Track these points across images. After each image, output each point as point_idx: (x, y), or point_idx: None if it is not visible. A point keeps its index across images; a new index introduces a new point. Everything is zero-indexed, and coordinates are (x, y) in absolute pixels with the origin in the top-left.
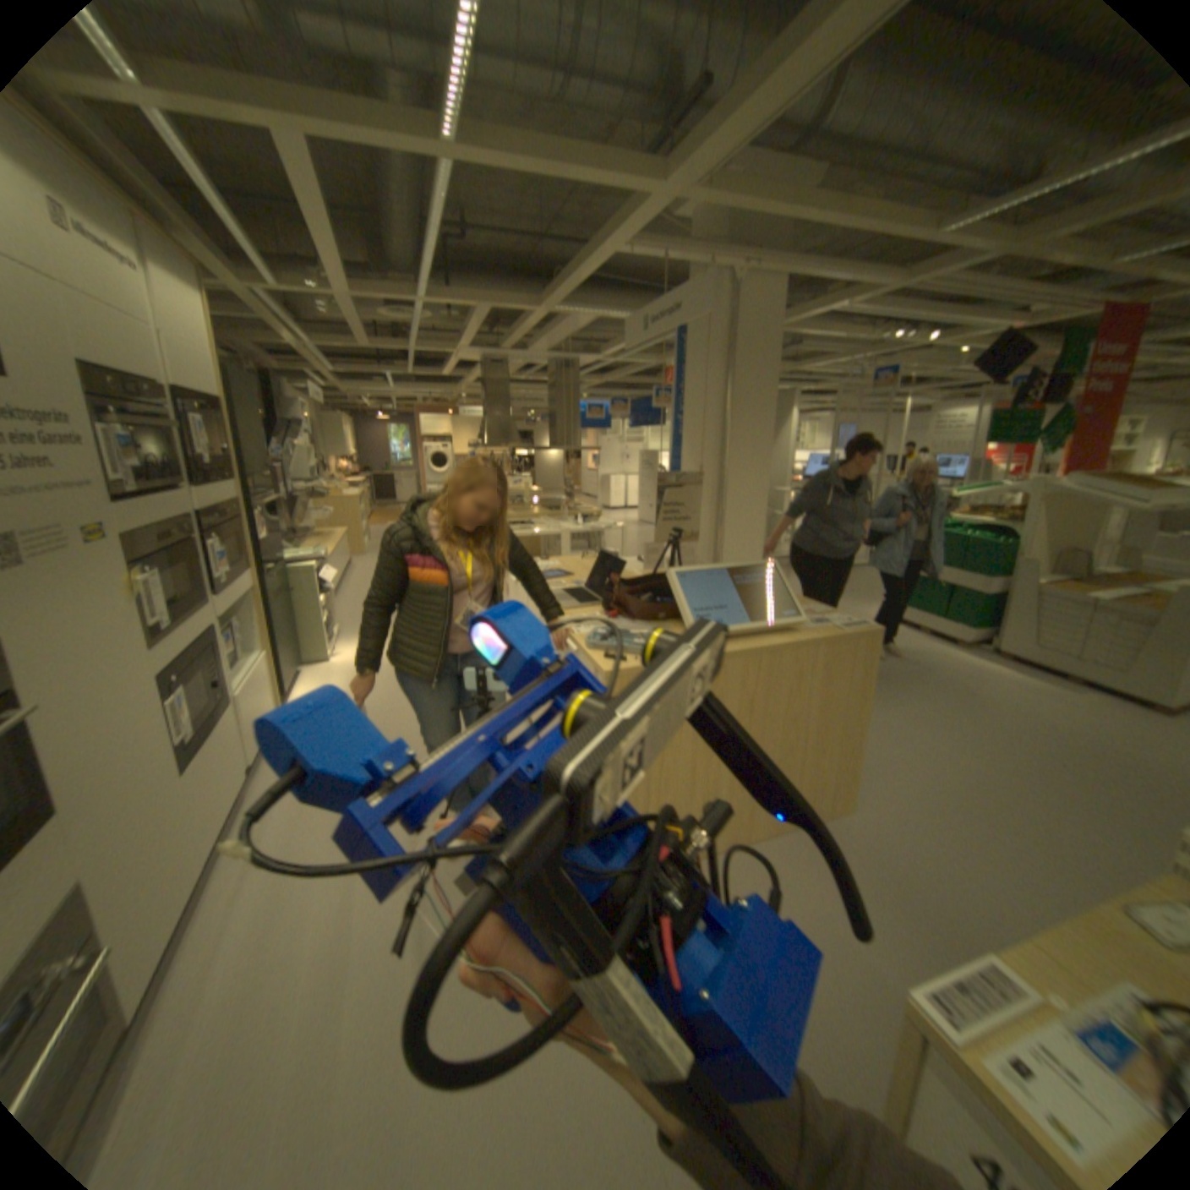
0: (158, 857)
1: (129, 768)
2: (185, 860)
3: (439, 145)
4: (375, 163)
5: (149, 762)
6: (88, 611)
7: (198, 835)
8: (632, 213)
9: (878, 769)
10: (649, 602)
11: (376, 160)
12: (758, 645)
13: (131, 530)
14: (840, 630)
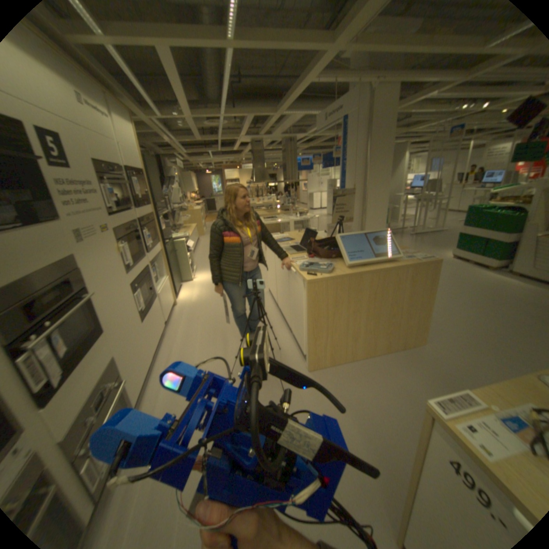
0: (137, 352)
1: (125, 318)
2: (146, 354)
3: (227, 42)
4: (199, 52)
5: (131, 317)
6: (106, 258)
7: (150, 346)
8: (318, 61)
9: (440, 327)
10: (329, 250)
11: (200, 51)
12: (379, 268)
13: (117, 227)
14: (420, 261)
